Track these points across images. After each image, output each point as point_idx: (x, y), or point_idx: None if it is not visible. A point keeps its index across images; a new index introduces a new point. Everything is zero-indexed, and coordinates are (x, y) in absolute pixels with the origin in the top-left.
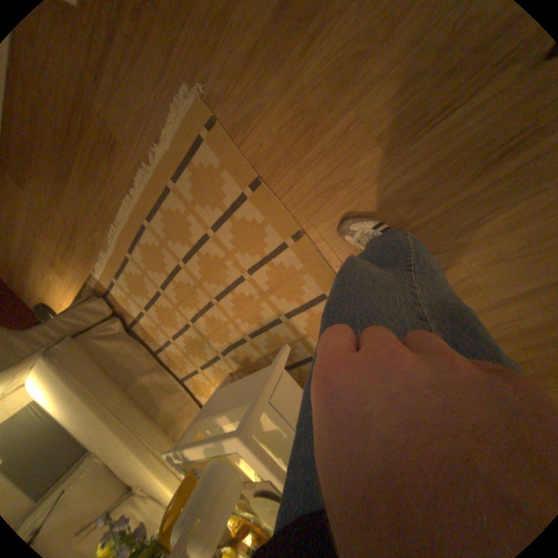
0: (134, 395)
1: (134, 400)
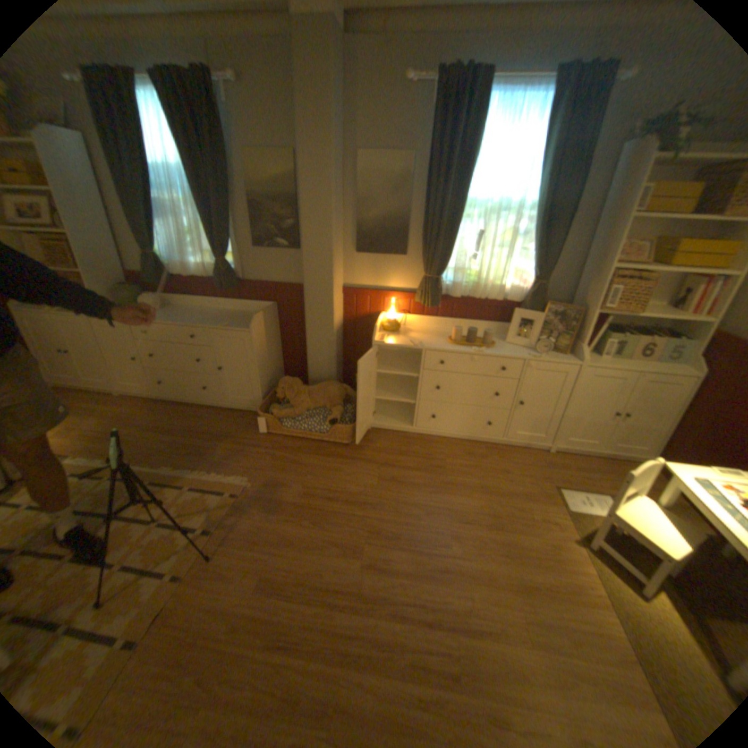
0: None
1: None
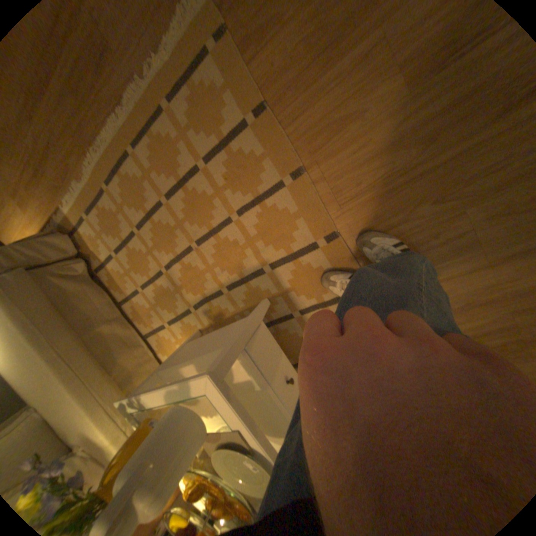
0: (90, 343)
1: (89, 349)
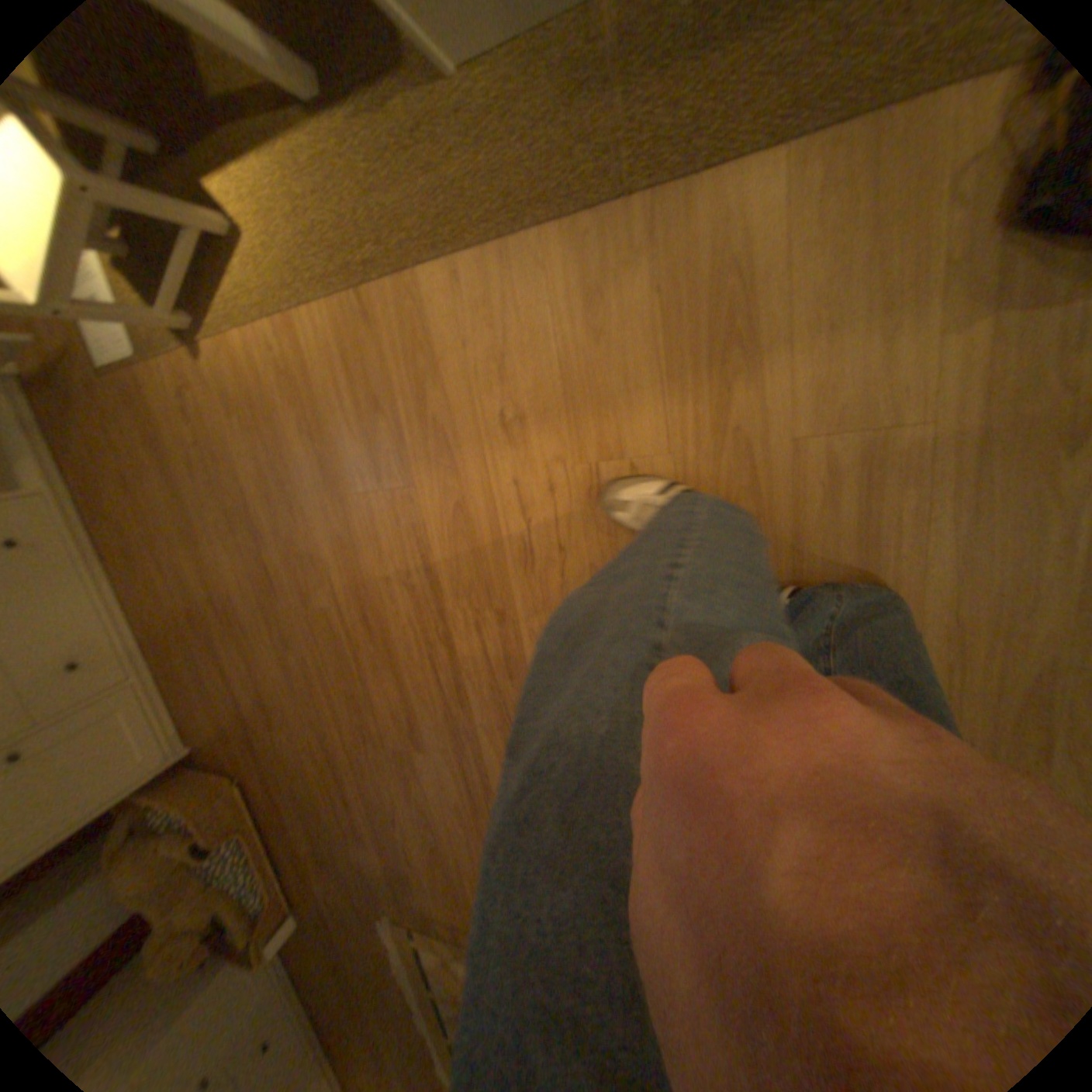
0: None
1: None
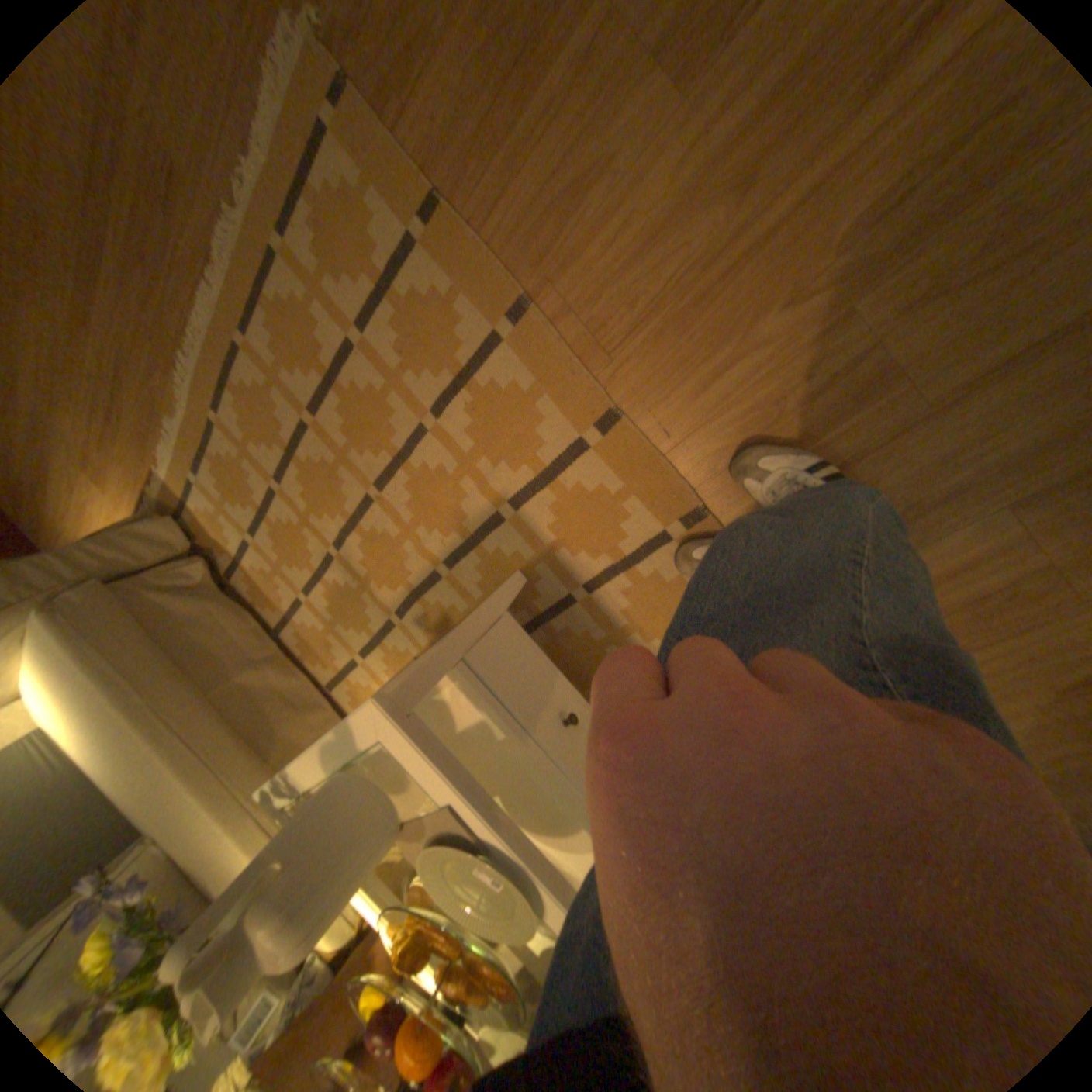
0: (225, 705)
1: (225, 716)
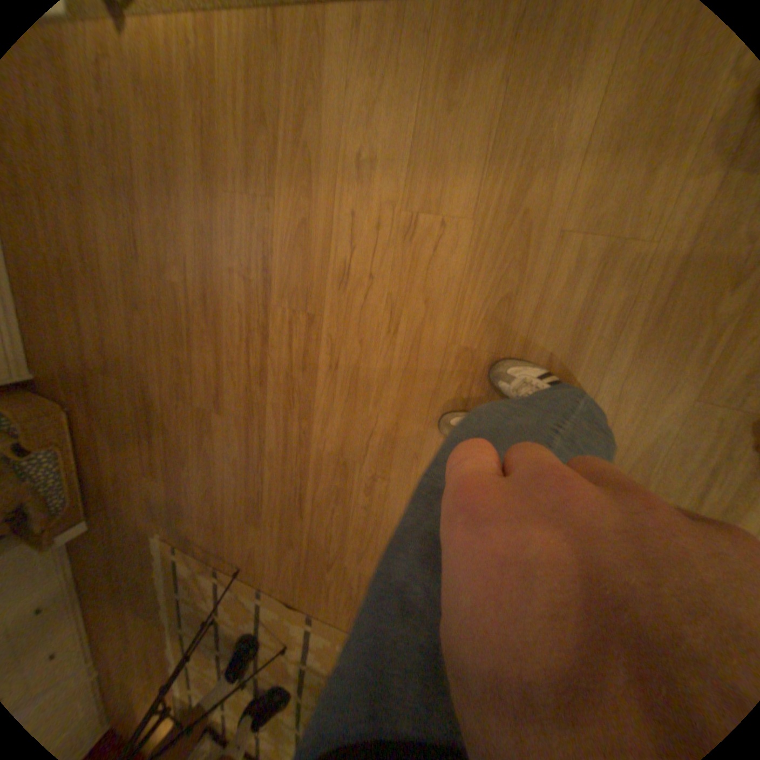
0: None
1: None
